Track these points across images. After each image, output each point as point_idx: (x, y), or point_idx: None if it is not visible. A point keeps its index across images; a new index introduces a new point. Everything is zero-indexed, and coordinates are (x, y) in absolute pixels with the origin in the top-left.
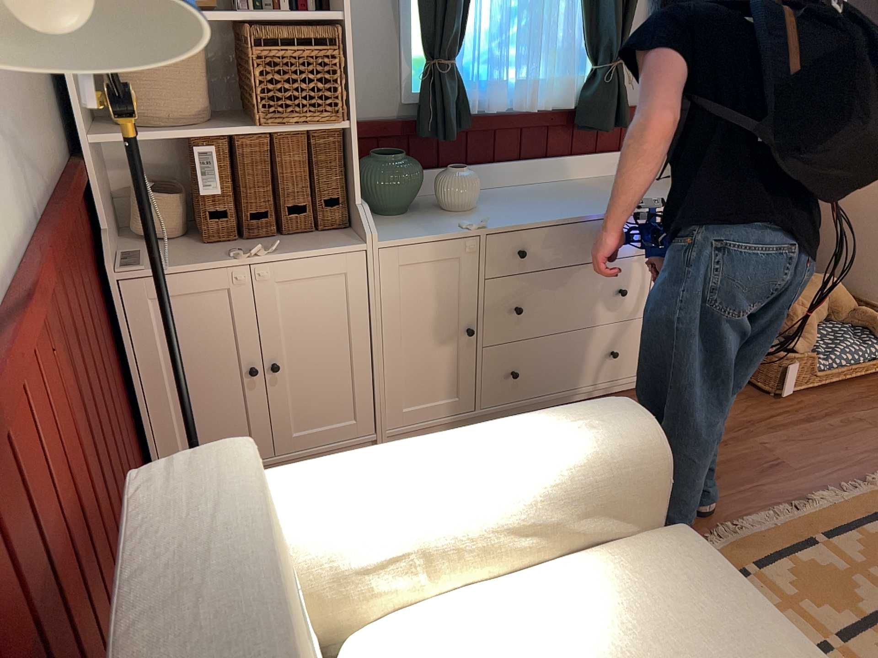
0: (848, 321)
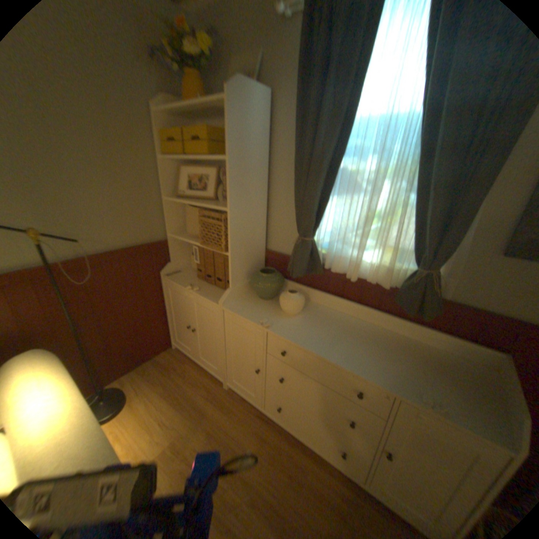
0: None
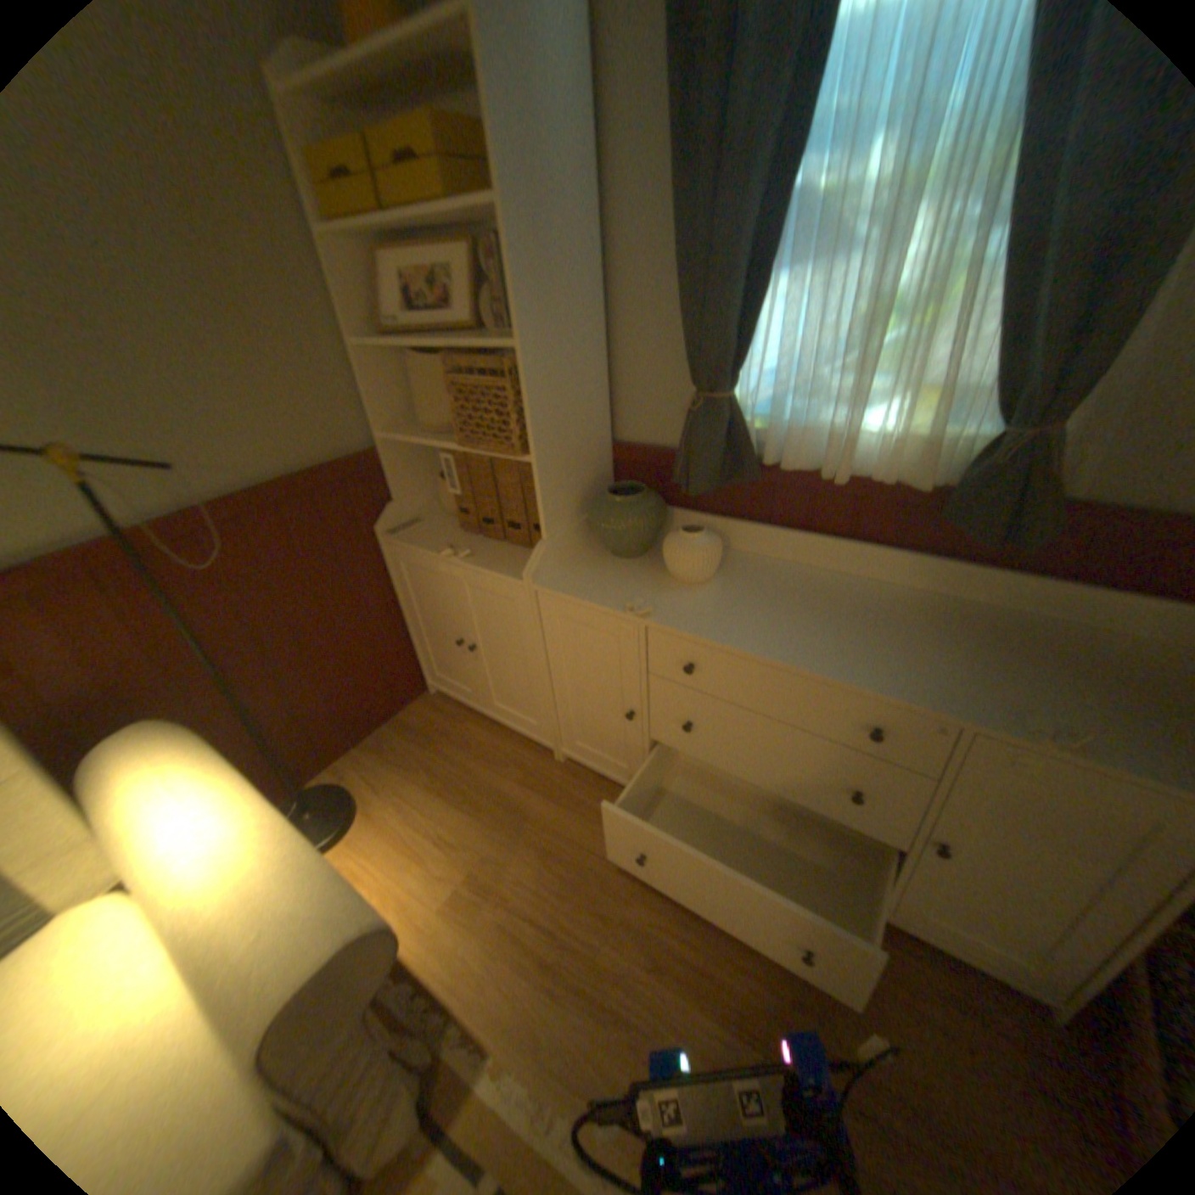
0: None
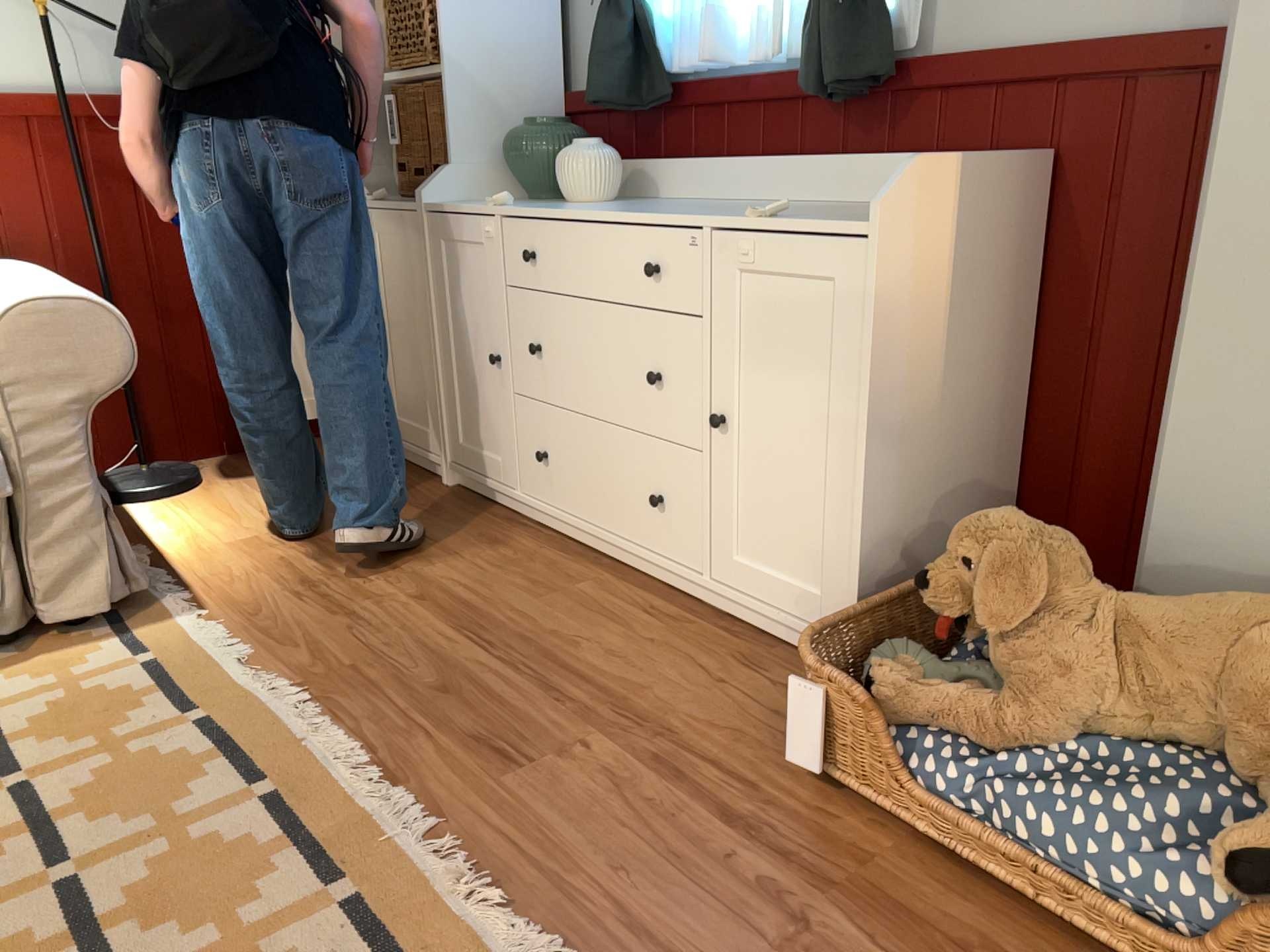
0: (1266, 791)
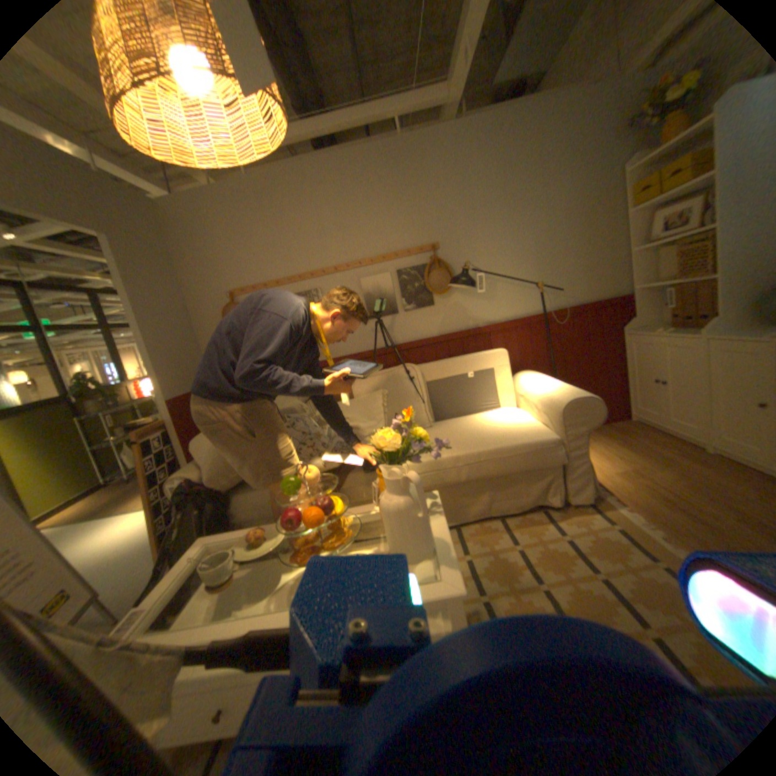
0: None
